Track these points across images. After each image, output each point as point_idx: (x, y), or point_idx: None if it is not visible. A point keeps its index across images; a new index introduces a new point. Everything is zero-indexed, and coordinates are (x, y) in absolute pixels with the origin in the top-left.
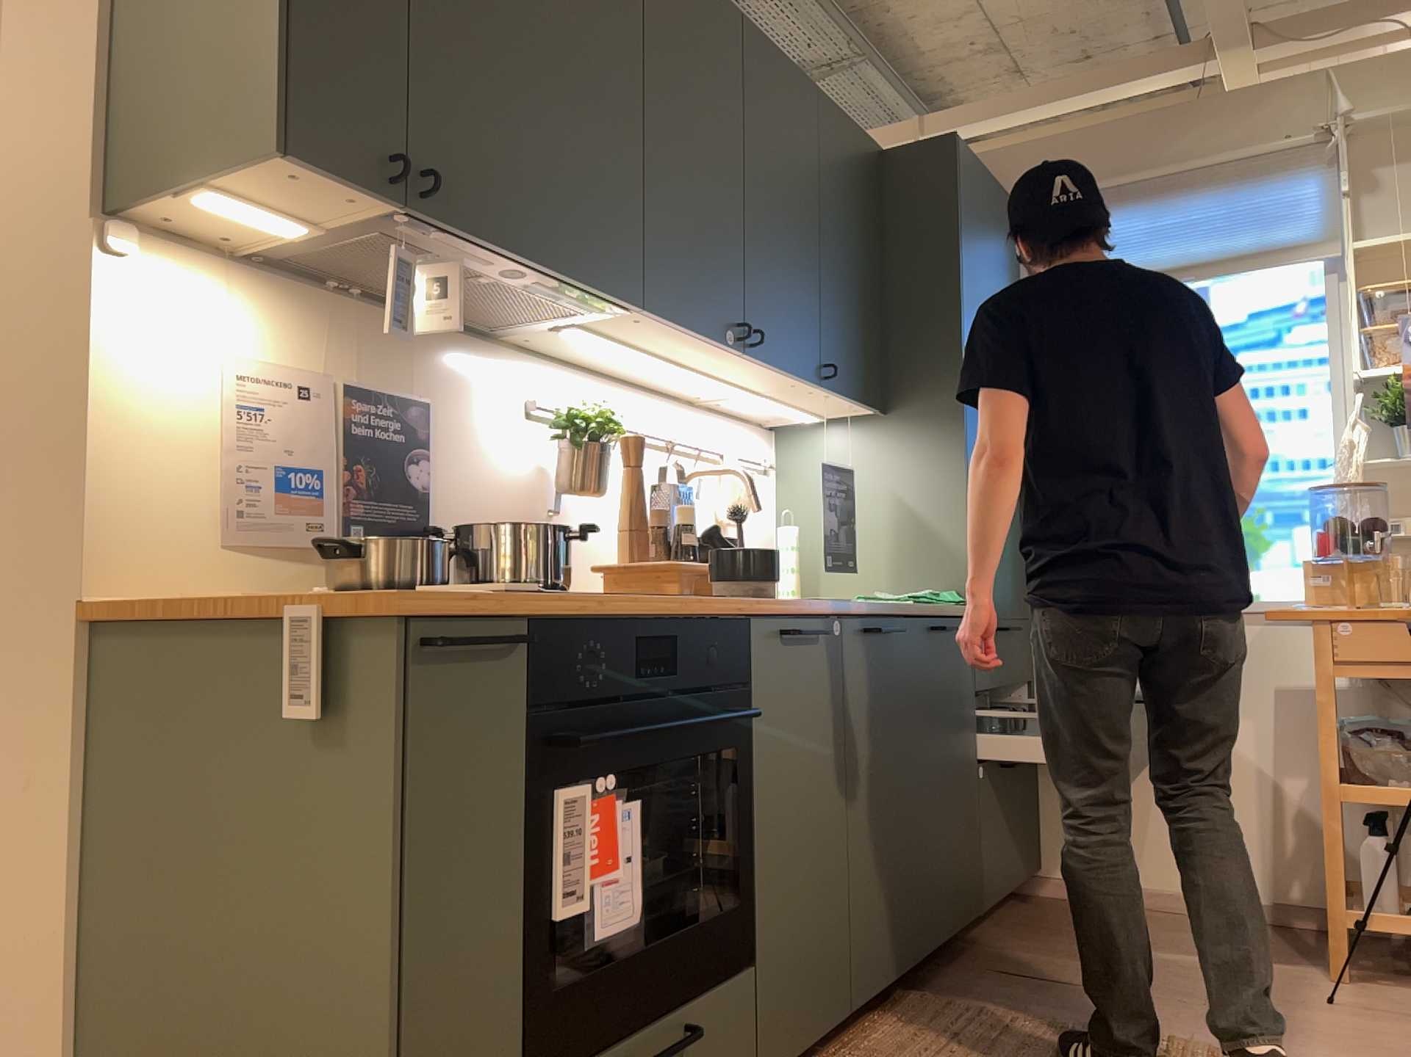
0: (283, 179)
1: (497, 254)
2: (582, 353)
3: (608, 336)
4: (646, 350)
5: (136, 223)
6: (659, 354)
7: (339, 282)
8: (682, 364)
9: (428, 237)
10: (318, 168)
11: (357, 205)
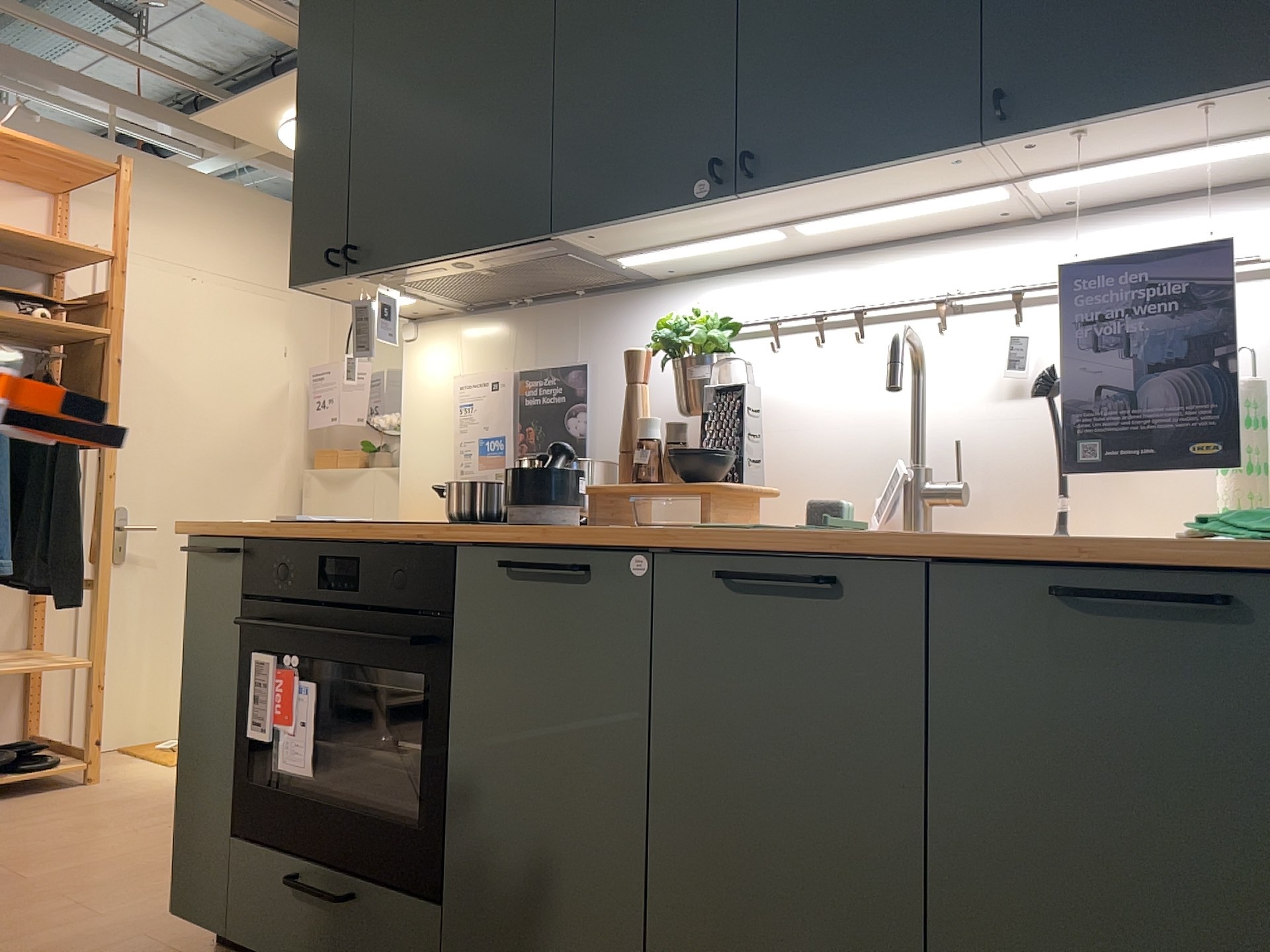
0: (328, 291)
1: (423, 265)
2: (743, 254)
3: (652, 249)
4: (711, 237)
5: (421, 318)
6: (734, 233)
7: (511, 300)
8: (784, 224)
9: (394, 277)
10: (312, 282)
11: (359, 283)
